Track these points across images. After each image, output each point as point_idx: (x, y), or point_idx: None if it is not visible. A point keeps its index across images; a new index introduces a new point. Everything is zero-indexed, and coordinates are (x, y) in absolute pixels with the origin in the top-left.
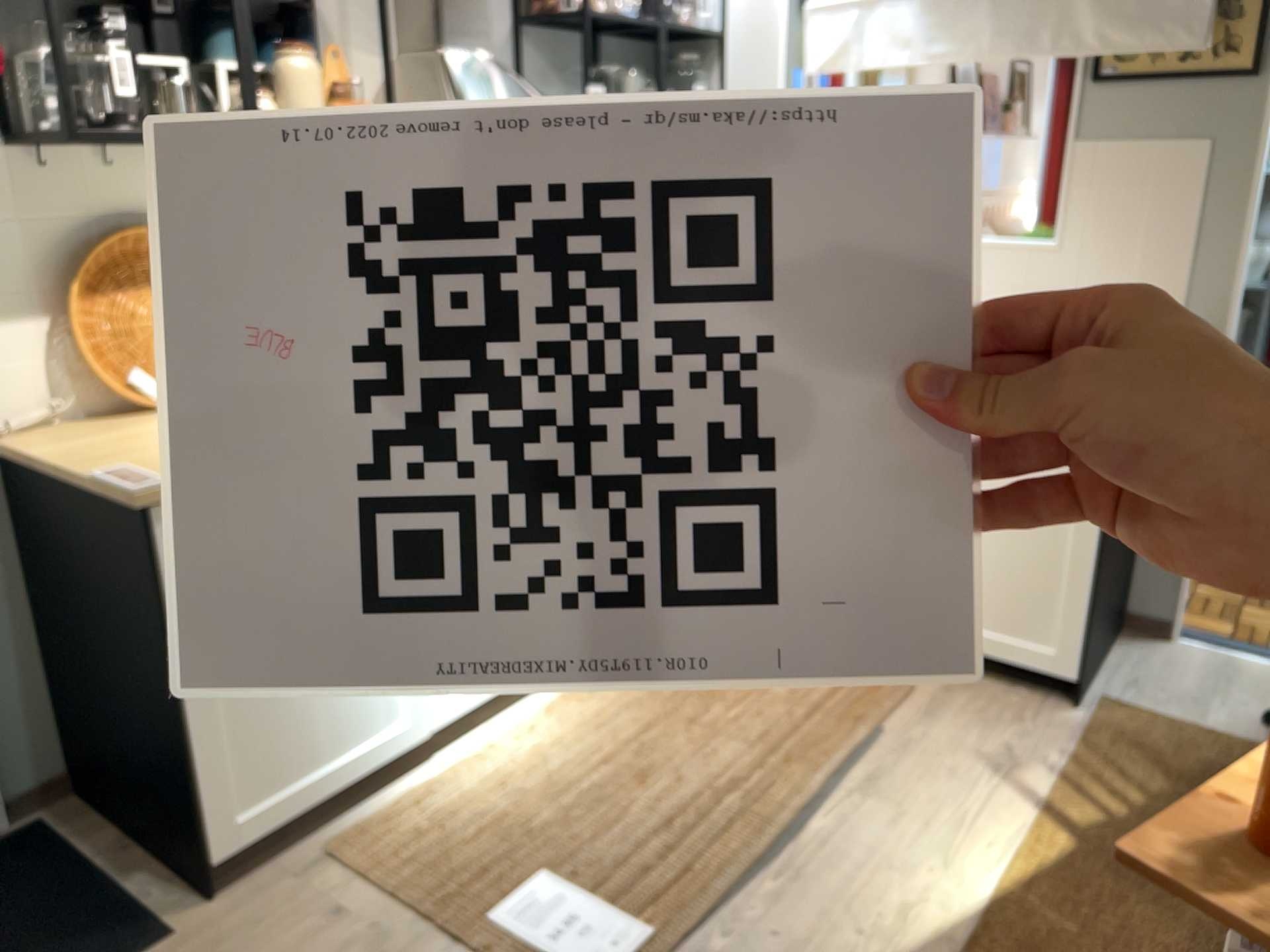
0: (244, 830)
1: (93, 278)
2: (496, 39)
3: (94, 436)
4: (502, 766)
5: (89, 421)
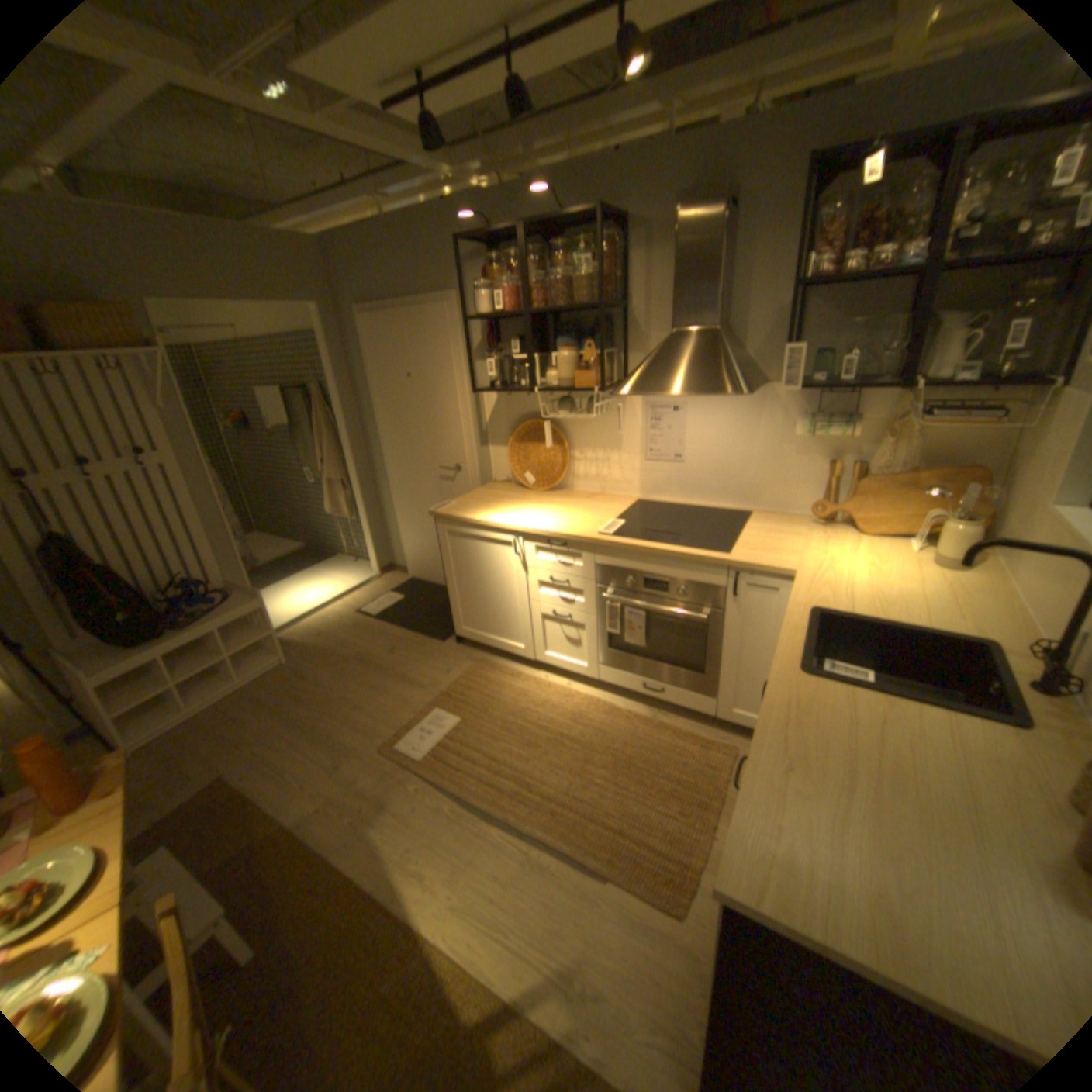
0: (464, 632)
1: (522, 436)
2: (778, 304)
3: (497, 491)
4: (533, 691)
5: (517, 486)
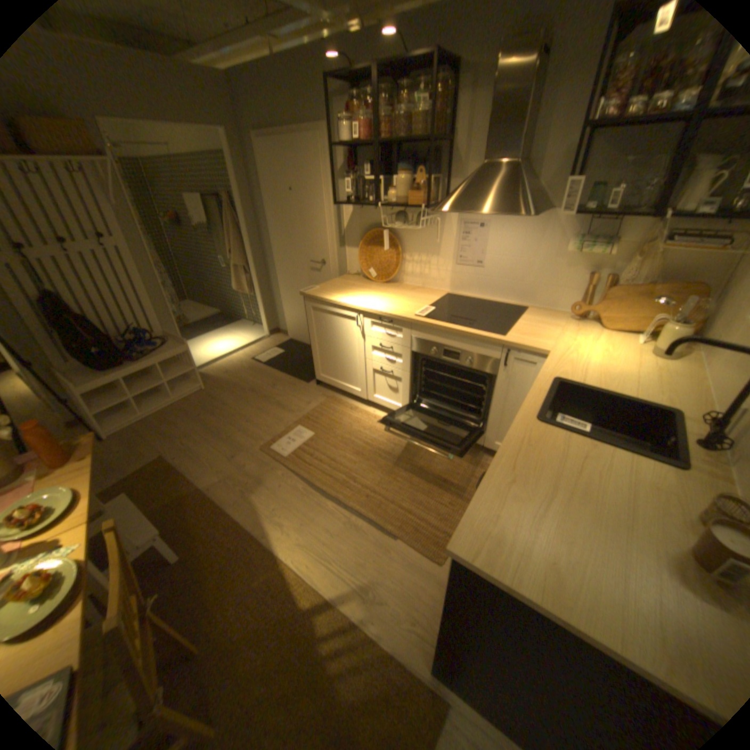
0: (321, 377)
1: (369, 241)
2: (570, 143)
3: (349, 280)
4: (364, 420)
5: (363, 277)
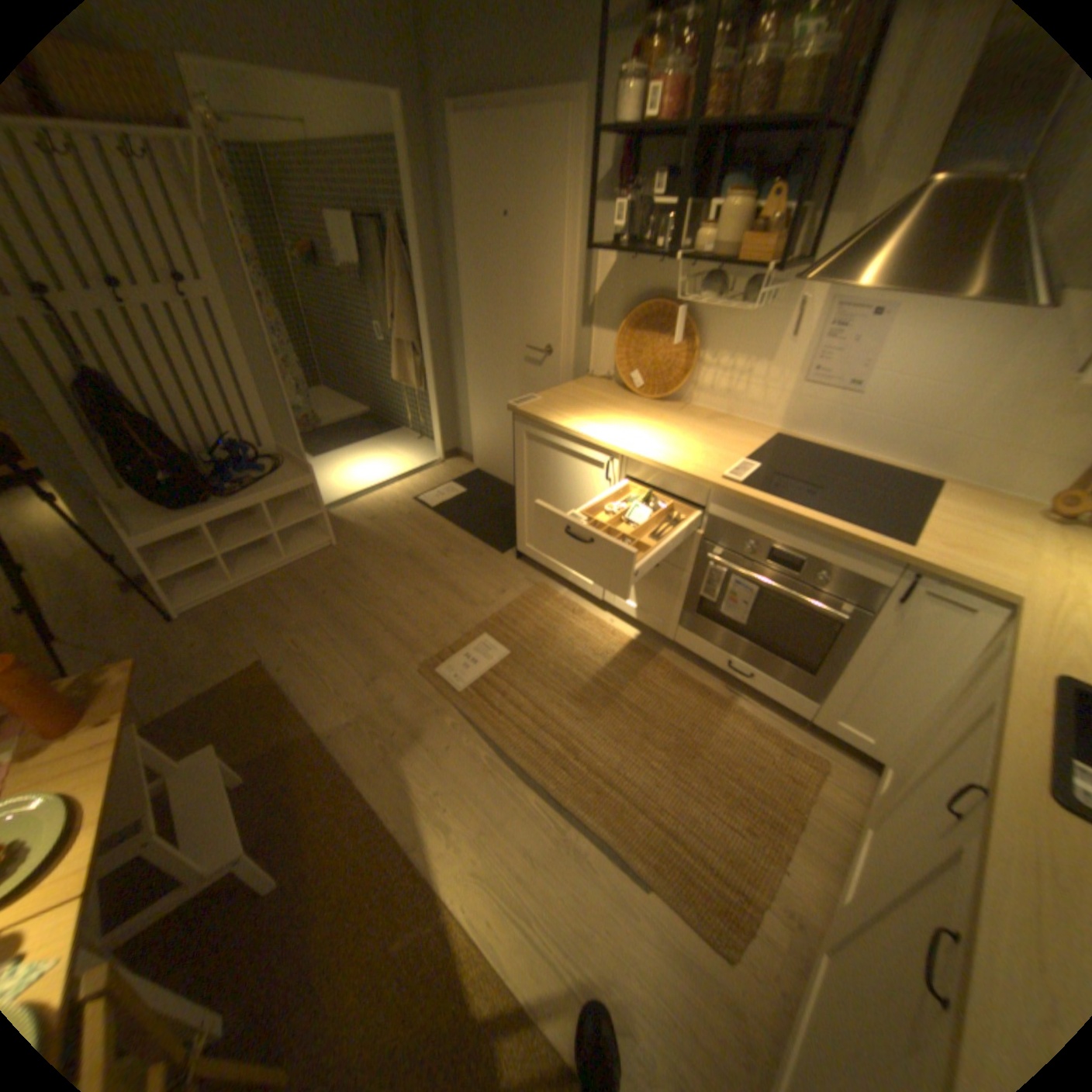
0: (527, 548)
1: (640, 320)
2: None
3: (593, 388)
4: (595, 636)
5: (619, 384)
